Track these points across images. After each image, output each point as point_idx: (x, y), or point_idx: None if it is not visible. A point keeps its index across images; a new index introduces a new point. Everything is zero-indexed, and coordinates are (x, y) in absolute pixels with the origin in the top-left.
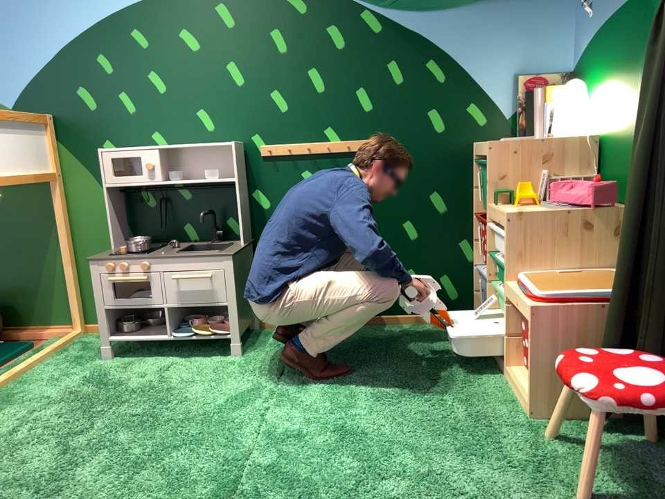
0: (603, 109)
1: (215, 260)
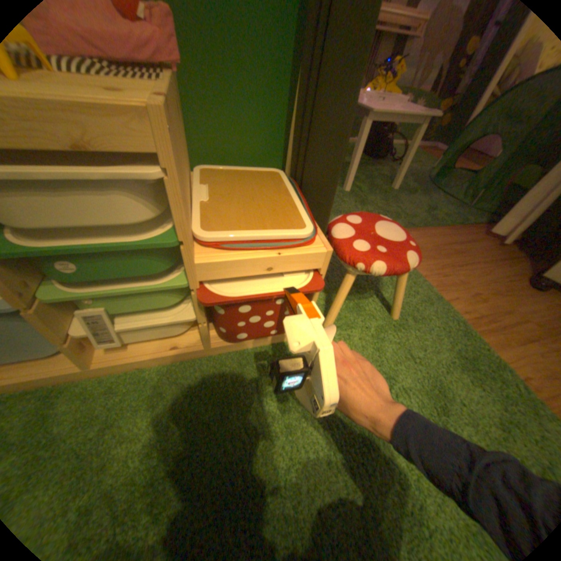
0: None
1: None
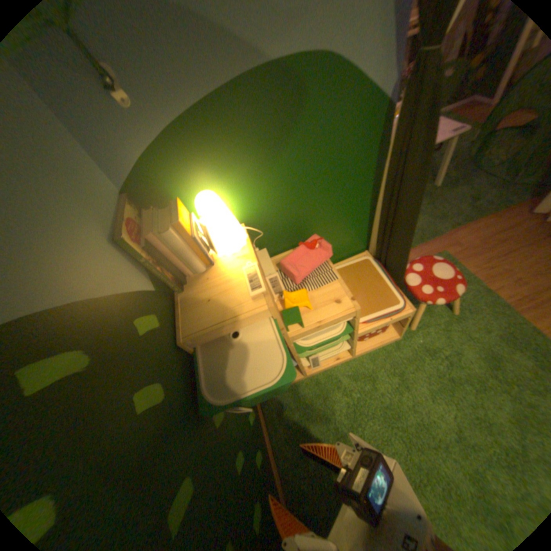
0: (234, 201)
1: None
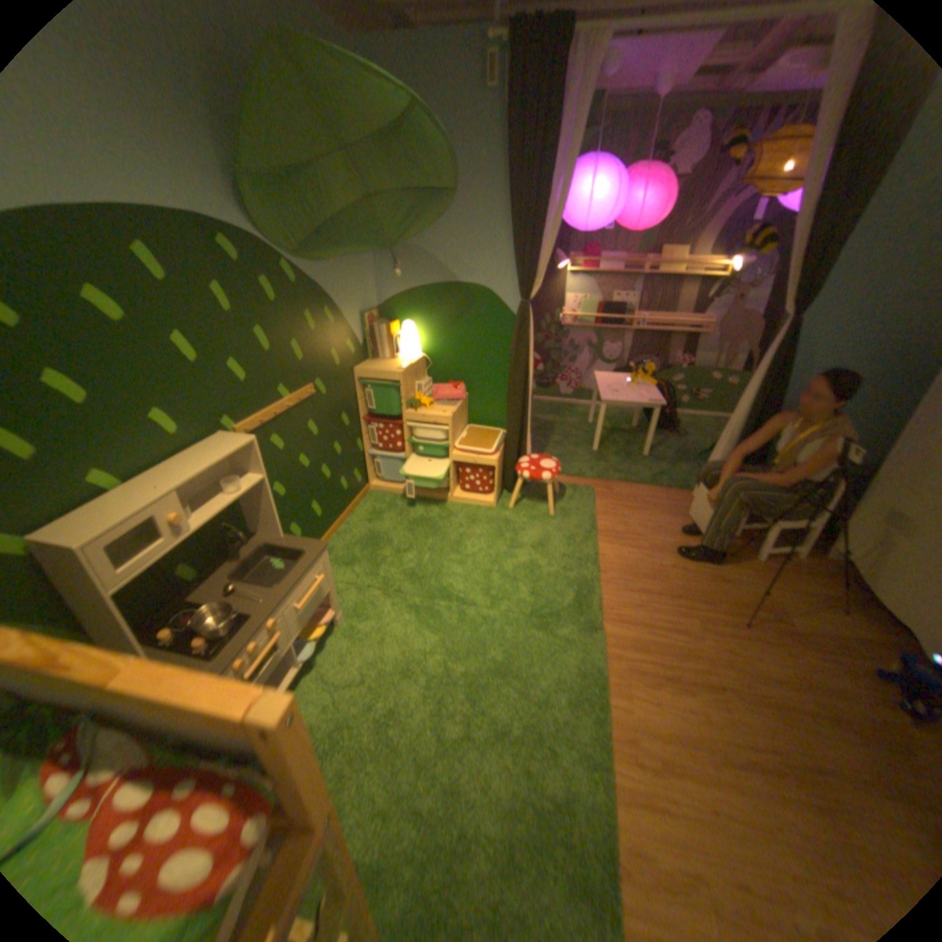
0: (424, 340)
1: (317, 559)
